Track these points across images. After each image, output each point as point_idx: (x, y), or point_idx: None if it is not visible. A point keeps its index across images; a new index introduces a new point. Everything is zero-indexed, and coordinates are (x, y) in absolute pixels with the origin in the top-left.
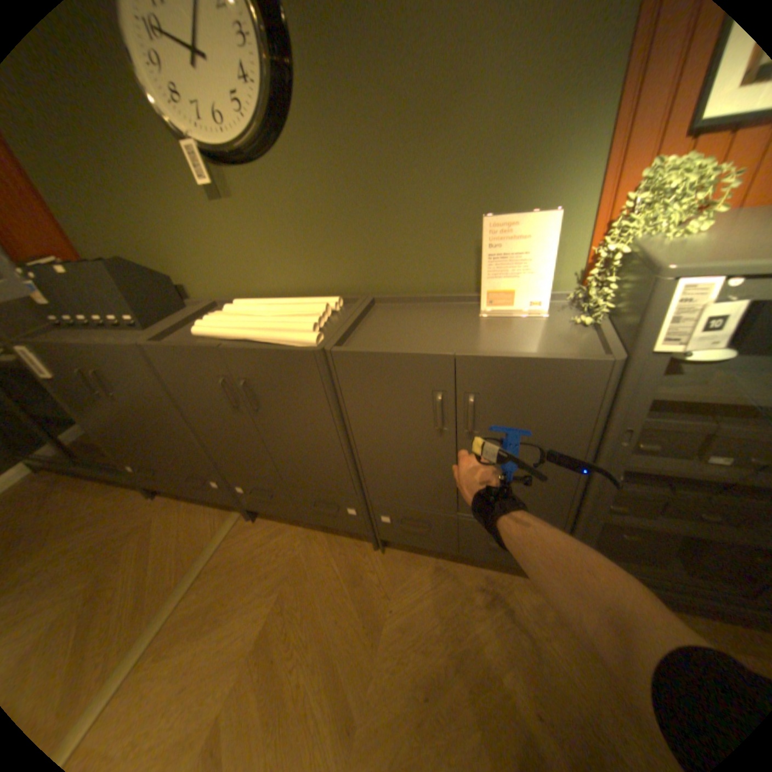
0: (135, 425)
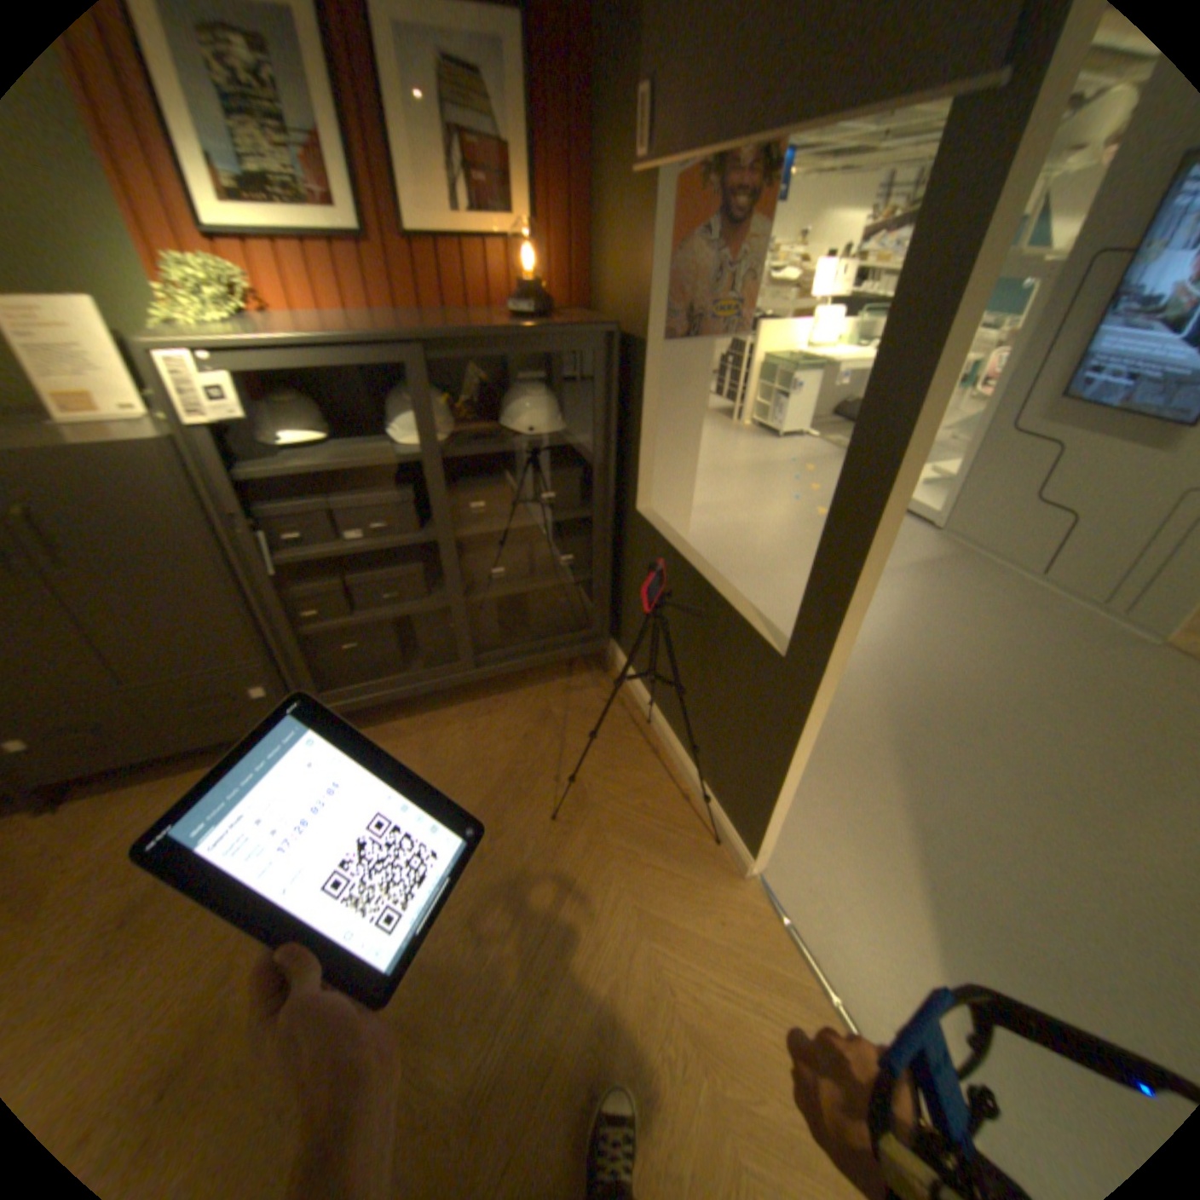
0: None
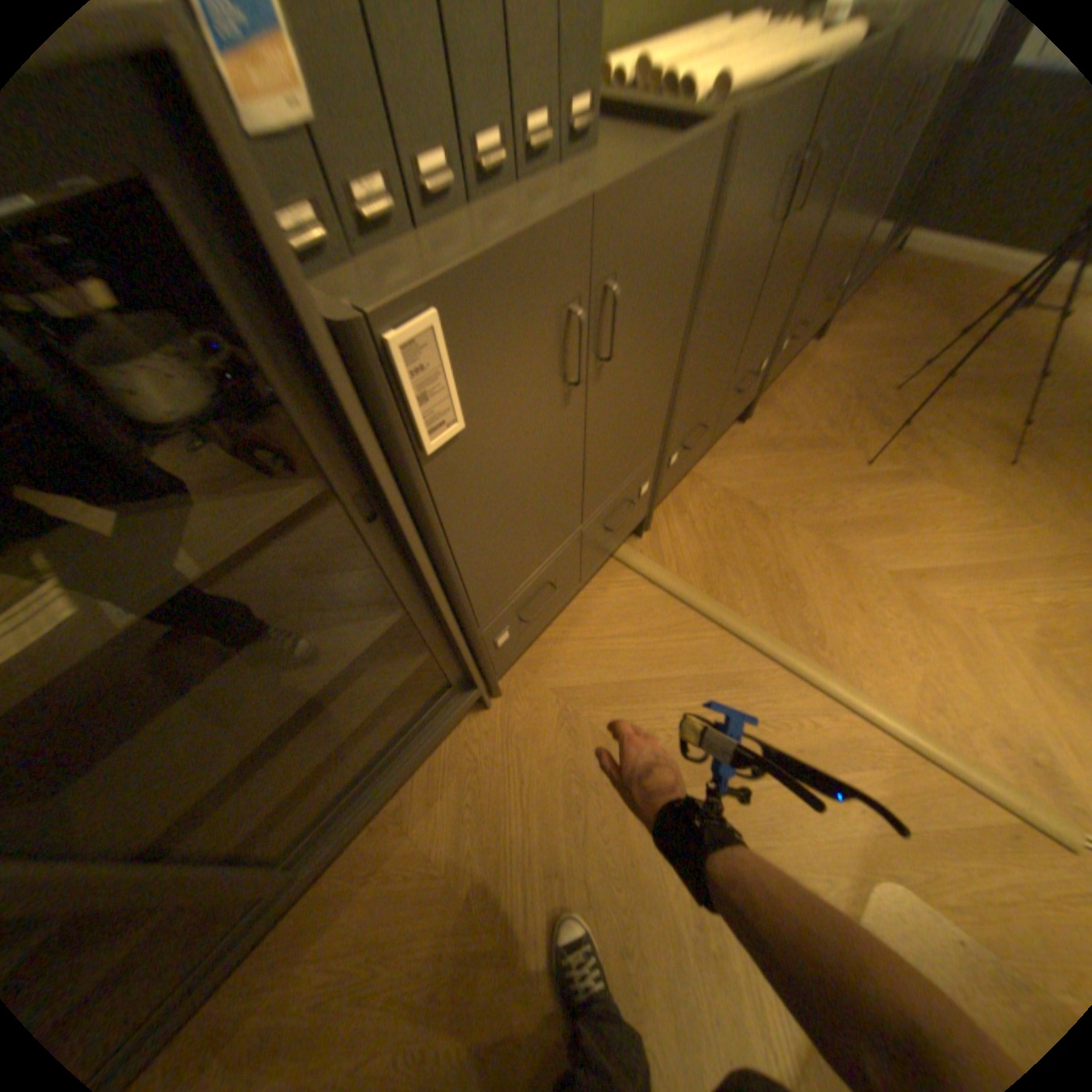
0: (596, 442)
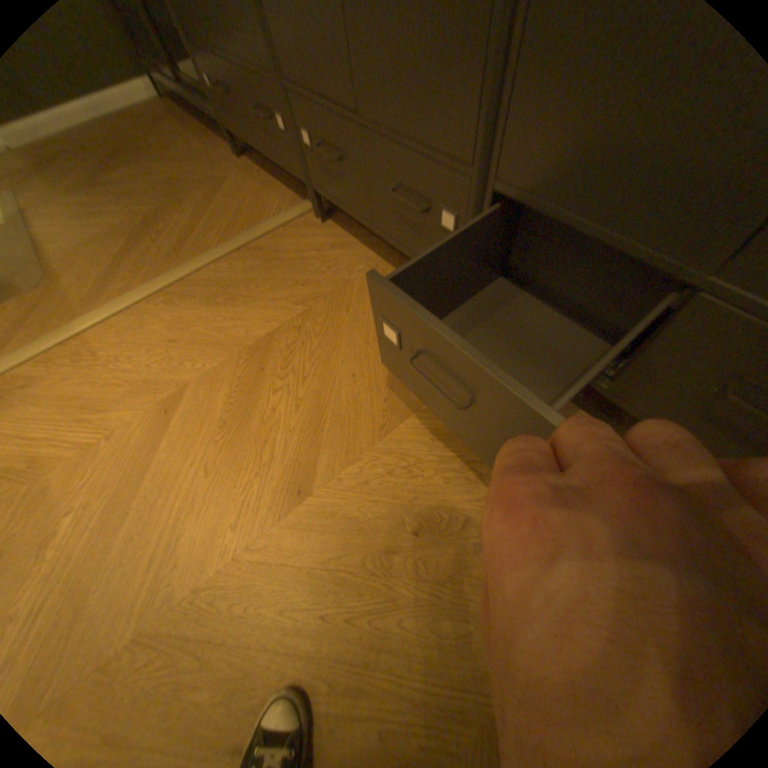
0: None
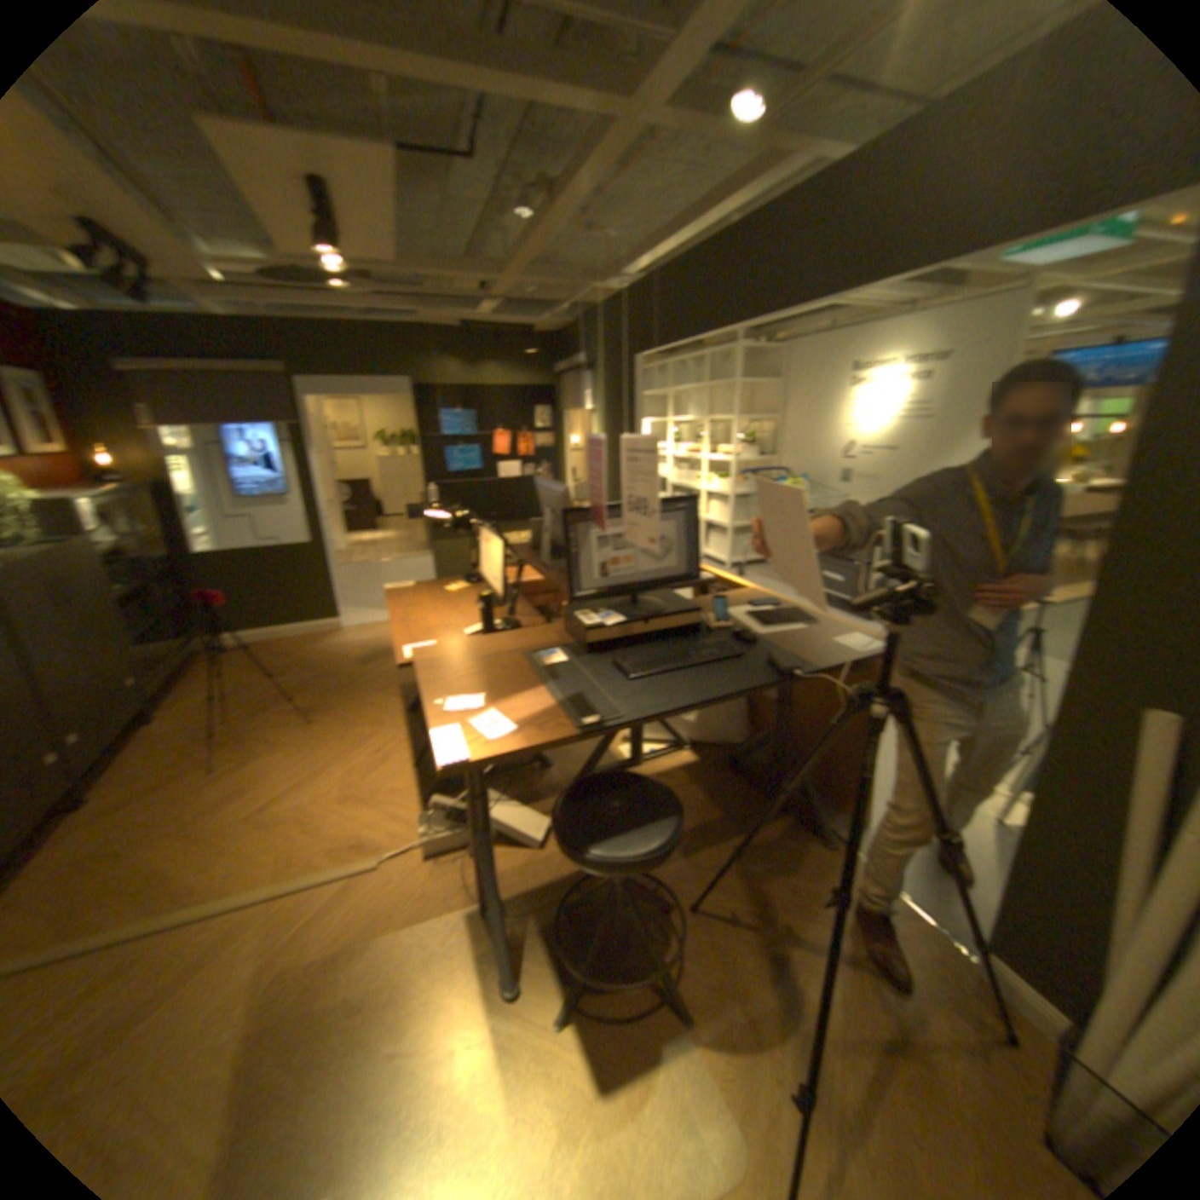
0: None
